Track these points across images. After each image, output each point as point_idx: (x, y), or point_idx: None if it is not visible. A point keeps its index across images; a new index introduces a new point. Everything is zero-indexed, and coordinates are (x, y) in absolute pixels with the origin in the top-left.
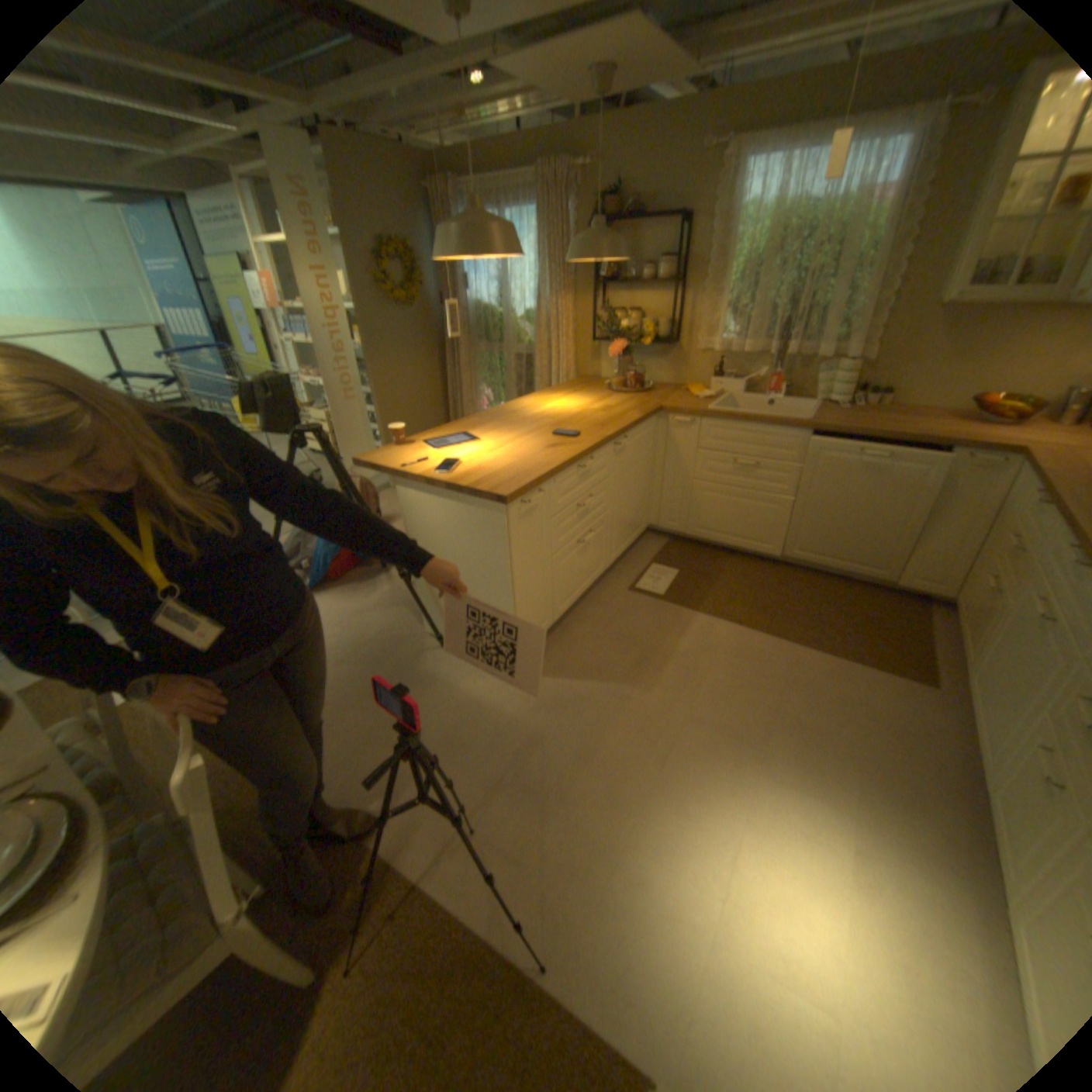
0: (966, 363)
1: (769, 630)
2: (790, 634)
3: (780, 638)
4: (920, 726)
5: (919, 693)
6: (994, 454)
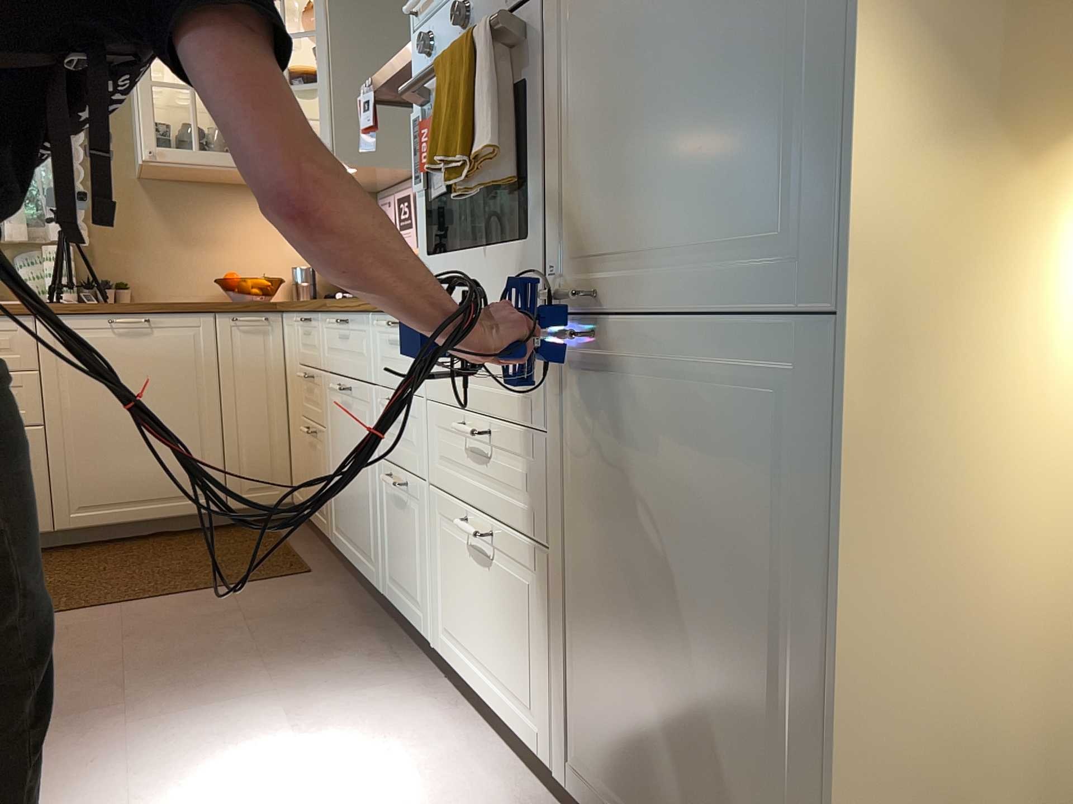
0: (195, 249)
1: (72, 607)
2: (108, 599)
3: (94, 608)
4: (306, 603)
5: (293, 583)
6: (254, 315)
